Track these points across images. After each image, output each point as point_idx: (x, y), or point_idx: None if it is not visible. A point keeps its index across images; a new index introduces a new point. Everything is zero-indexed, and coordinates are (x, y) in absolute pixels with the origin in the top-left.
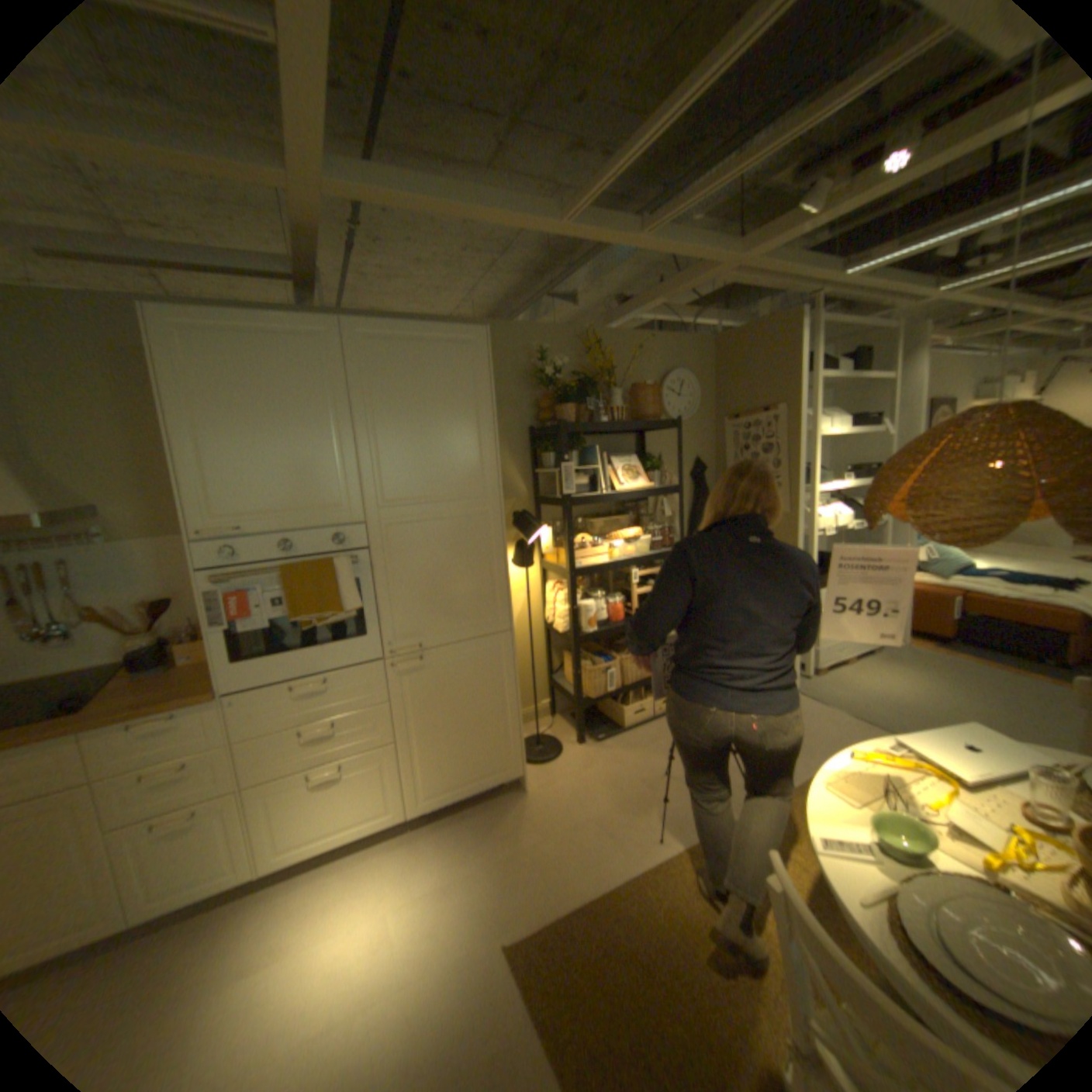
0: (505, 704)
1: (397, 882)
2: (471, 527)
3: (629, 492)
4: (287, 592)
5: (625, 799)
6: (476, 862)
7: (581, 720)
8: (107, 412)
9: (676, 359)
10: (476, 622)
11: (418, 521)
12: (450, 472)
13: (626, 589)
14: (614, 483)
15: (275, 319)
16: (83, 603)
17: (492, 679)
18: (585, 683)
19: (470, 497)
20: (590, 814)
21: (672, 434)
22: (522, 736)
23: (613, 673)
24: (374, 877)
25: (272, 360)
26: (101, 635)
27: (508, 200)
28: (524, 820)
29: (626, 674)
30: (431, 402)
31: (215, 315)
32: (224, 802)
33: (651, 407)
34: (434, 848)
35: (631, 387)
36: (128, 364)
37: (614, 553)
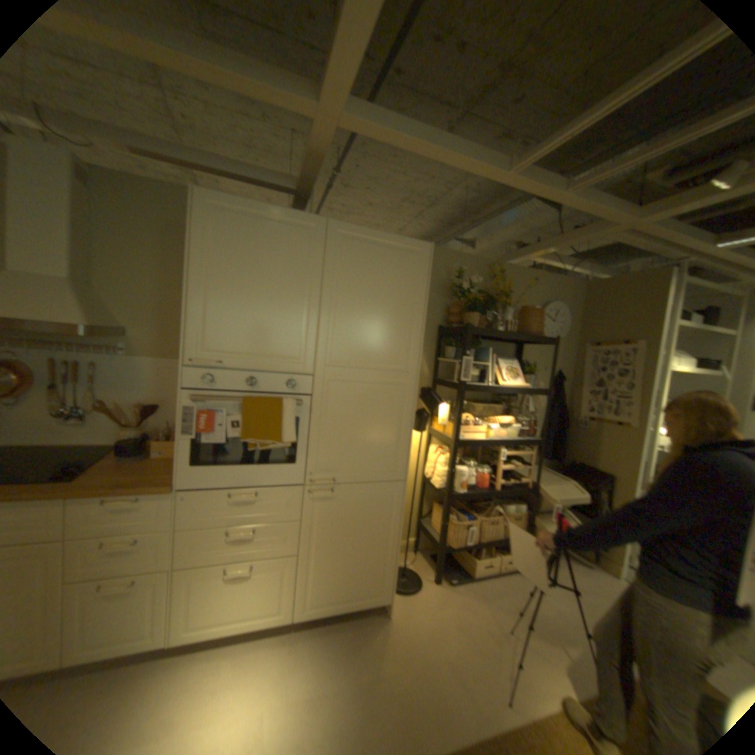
0: (389, 541)
1: (277, 682)
2: (392, 393)
3: (511, 388)
4: (246, 418)
5: (476, 649)
6: (345, 680)
7: (442, 565)
8: (152, 265)
9: (556, 294)
10: (380, 470)
11: (353, 381)
12: (385, 348)
13: (493, 464)
14: (499, 379)
15: (284, 213)
16: (101, 397)
17: (383, 518)
18: (451, 535)
19: (395, 370)
20: (445, 657)
21: (544, 349)
22: (398, 571)
23: (473, 531)
24: (260, 670)
25: (275, 242)
26: (107, 423)
27: (474, 150)
28: (388, 647)
29: (485, 533)
30: (382, 292)
31: (243, 203)
32: (159, 578)
33: (537, 326)
34: (312, 656)
35: (523, 308)
36: (173, 234)
37: (492, 433)
